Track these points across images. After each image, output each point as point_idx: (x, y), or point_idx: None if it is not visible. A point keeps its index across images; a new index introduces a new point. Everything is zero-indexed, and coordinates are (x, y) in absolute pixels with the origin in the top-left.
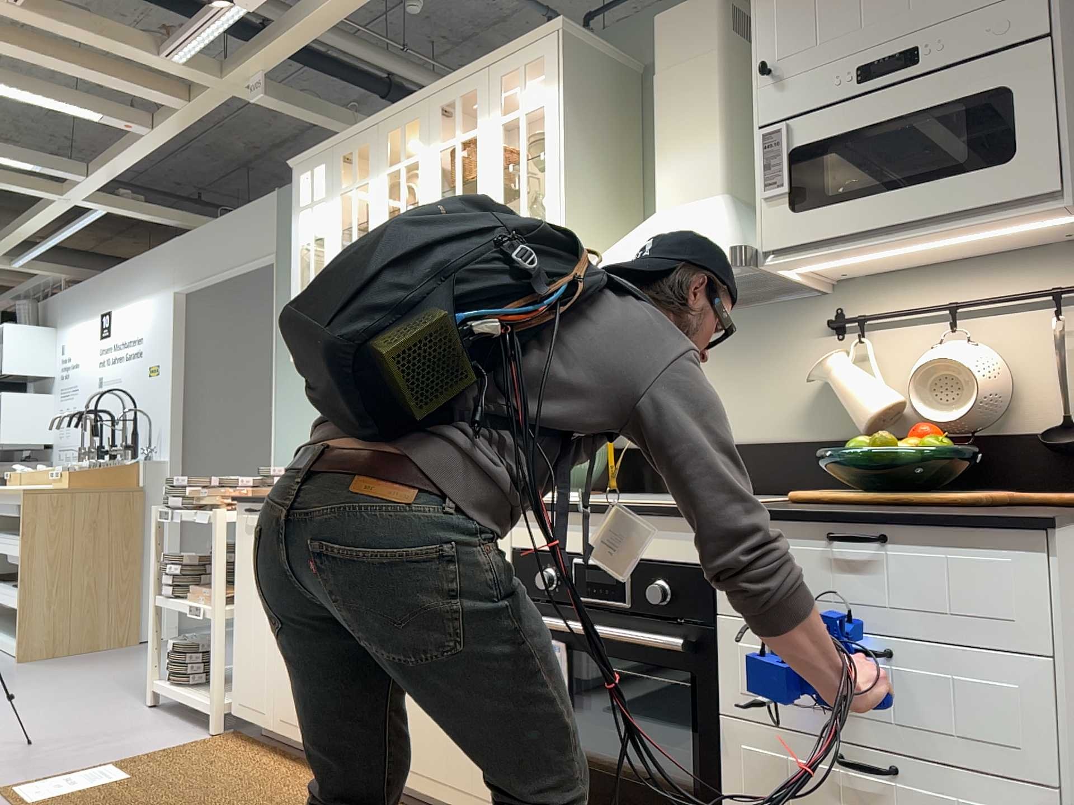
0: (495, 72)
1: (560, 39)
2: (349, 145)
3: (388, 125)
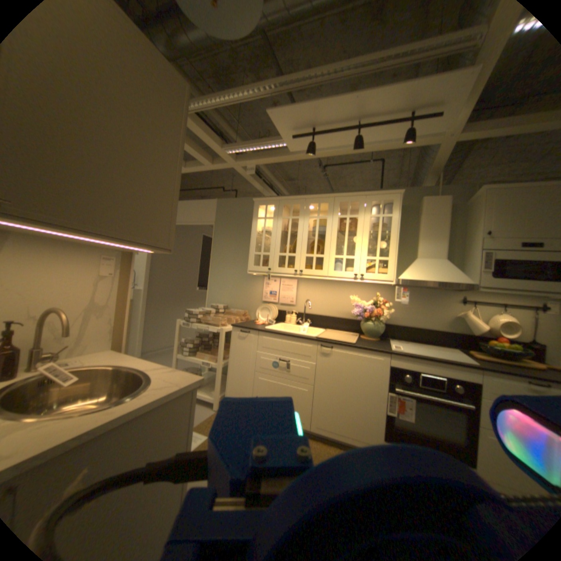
0: (369, 197)
1: (401, 195)
2: (288, 201)
3: (311, 200)
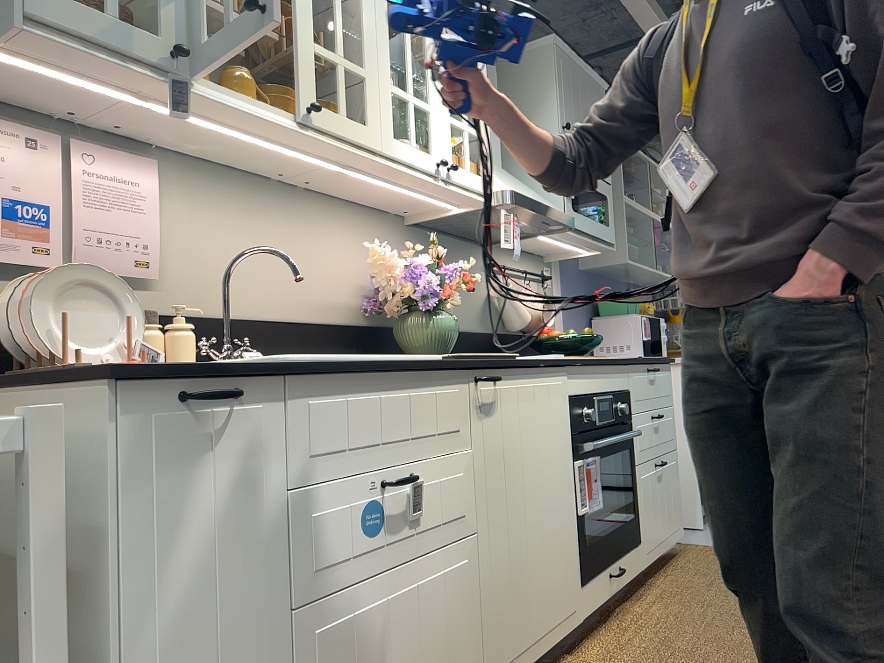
0: None
1: None
2: None
3: None
